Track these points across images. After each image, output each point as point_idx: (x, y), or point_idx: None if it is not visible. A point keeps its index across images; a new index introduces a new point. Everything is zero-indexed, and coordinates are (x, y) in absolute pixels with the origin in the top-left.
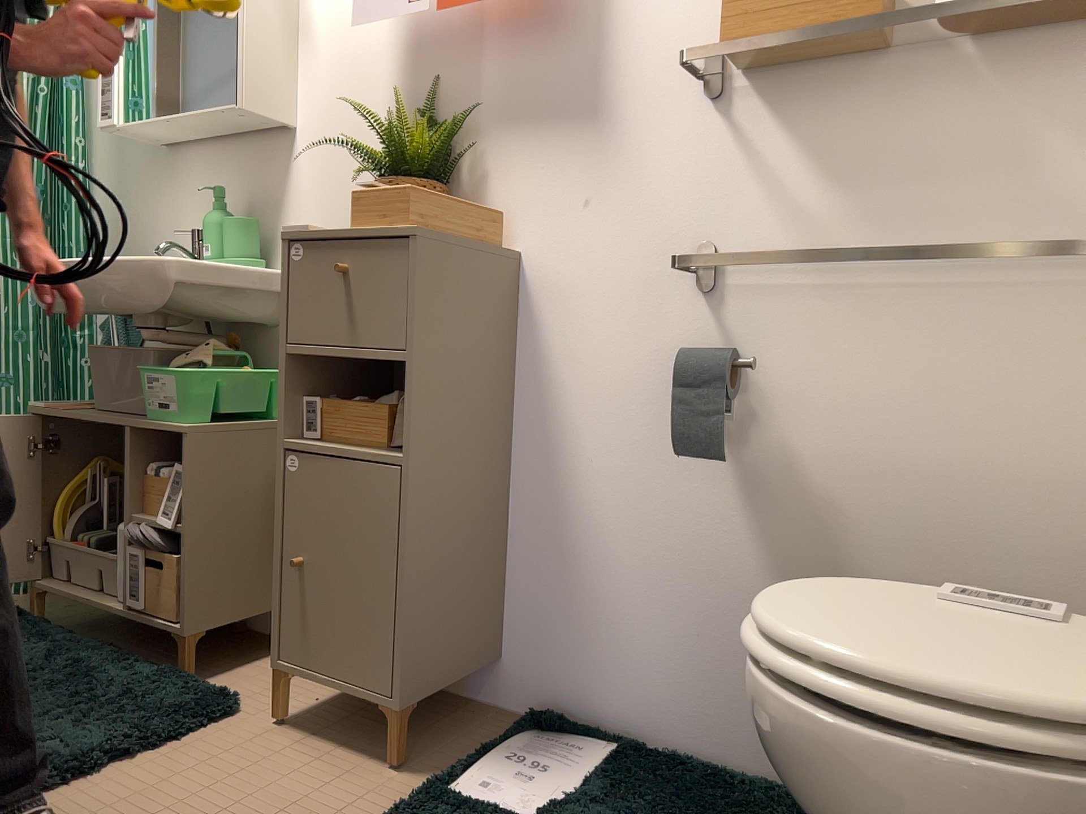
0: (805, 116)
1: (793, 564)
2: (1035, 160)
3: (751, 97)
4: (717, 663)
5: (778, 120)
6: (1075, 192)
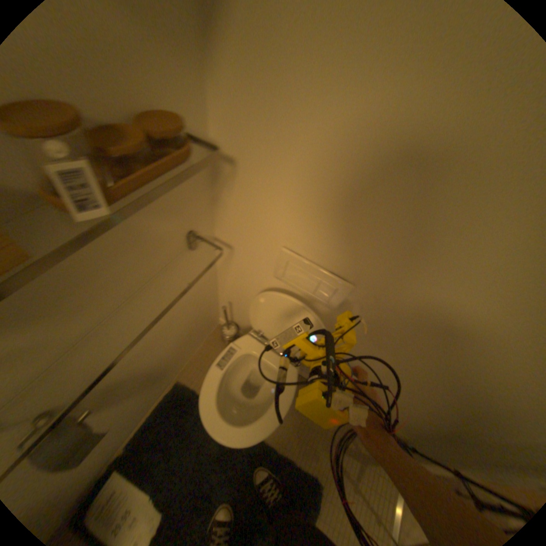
0: None
1: (131, 390)
2: (150, 229)
3: None
4: (123, 424)
5: None
6: (169, 232)
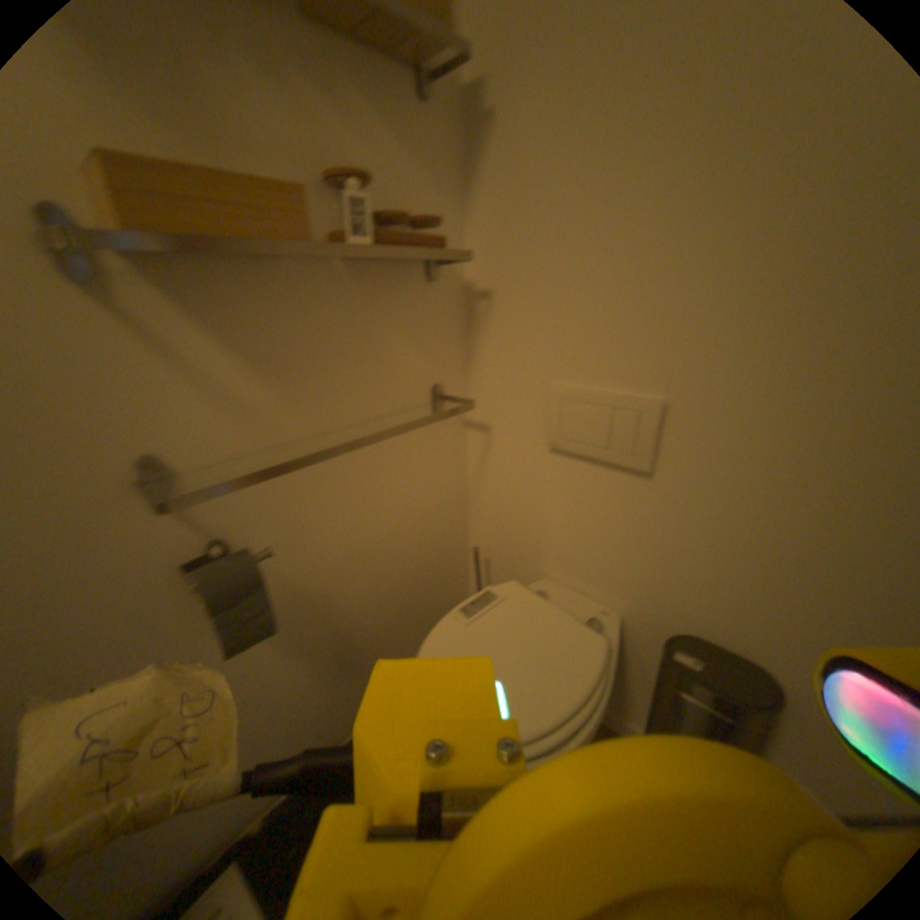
0: (234, 306)
1: (322, 640)
2: (400, 346)
3: (157, 276)
4: (290, 733)
5: (203, 307)
6: (418, 365)
